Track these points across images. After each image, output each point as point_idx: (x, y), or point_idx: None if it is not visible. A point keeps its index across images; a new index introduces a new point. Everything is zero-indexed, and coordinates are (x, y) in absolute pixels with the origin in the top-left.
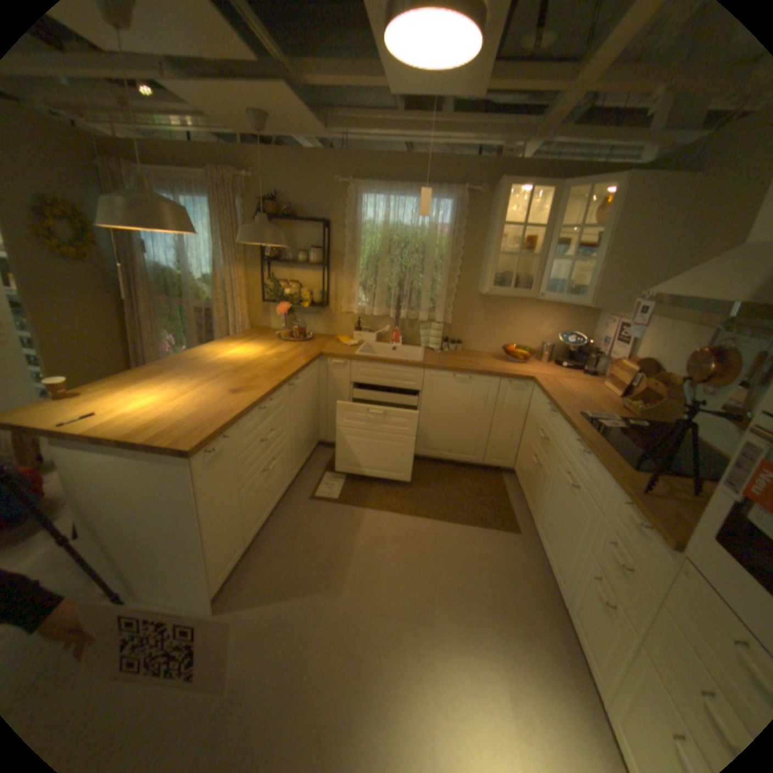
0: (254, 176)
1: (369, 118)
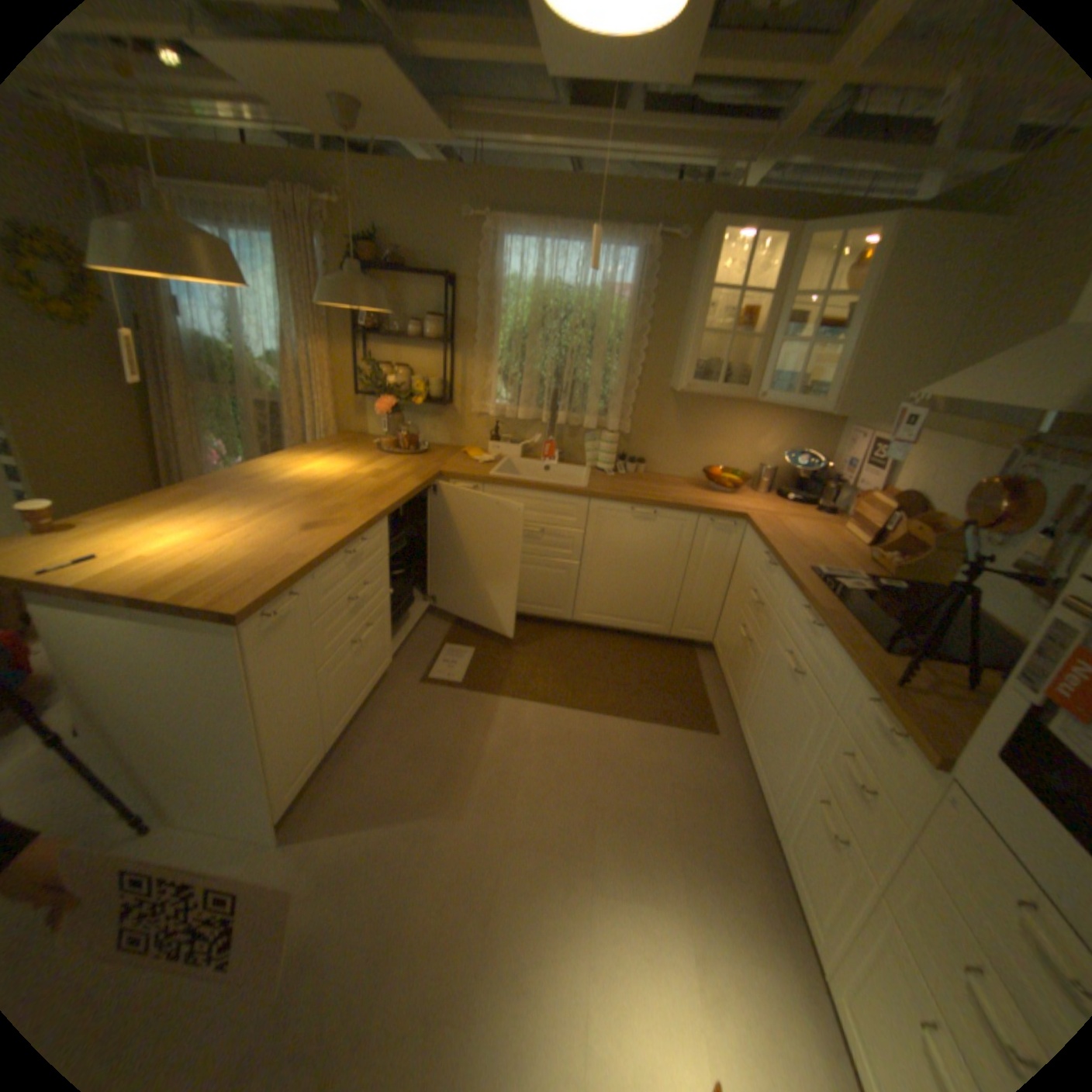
0: (343, 202)
1: (516, 116)
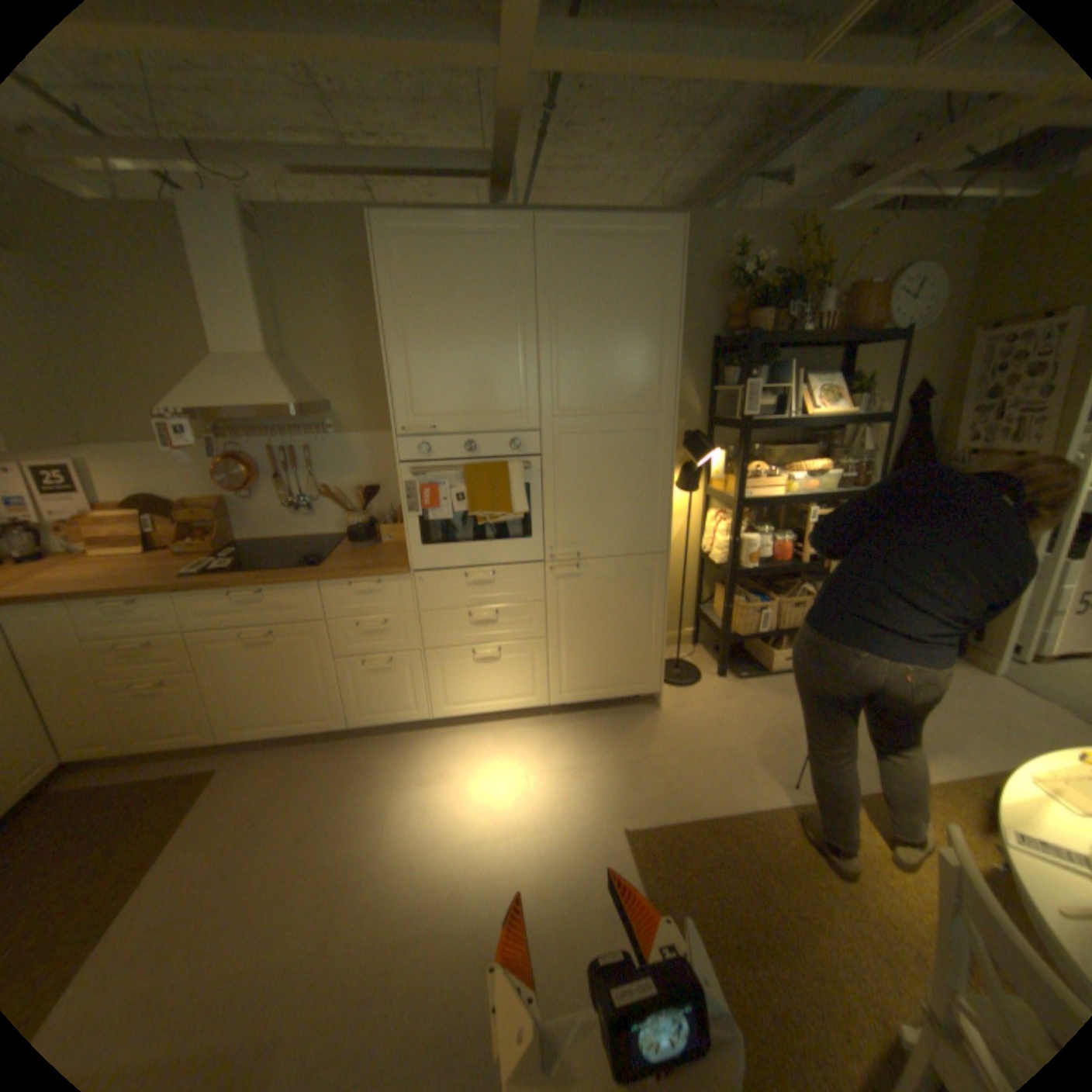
0: None
1: None
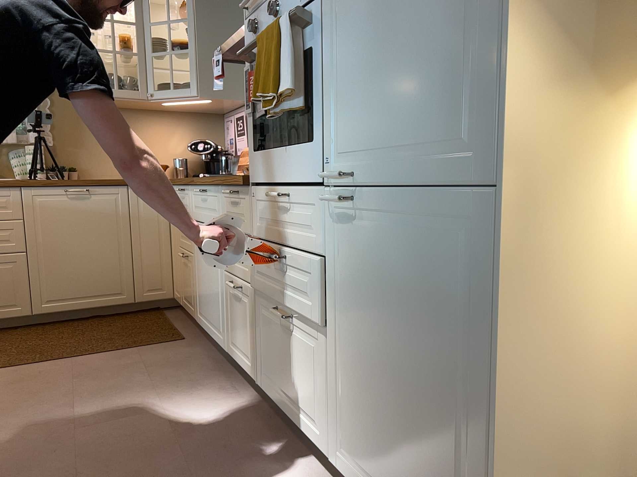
0: None
1: None
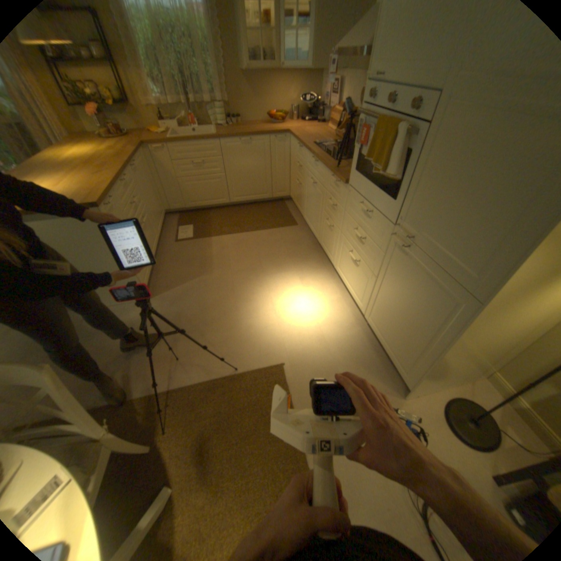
0: None
1: None
